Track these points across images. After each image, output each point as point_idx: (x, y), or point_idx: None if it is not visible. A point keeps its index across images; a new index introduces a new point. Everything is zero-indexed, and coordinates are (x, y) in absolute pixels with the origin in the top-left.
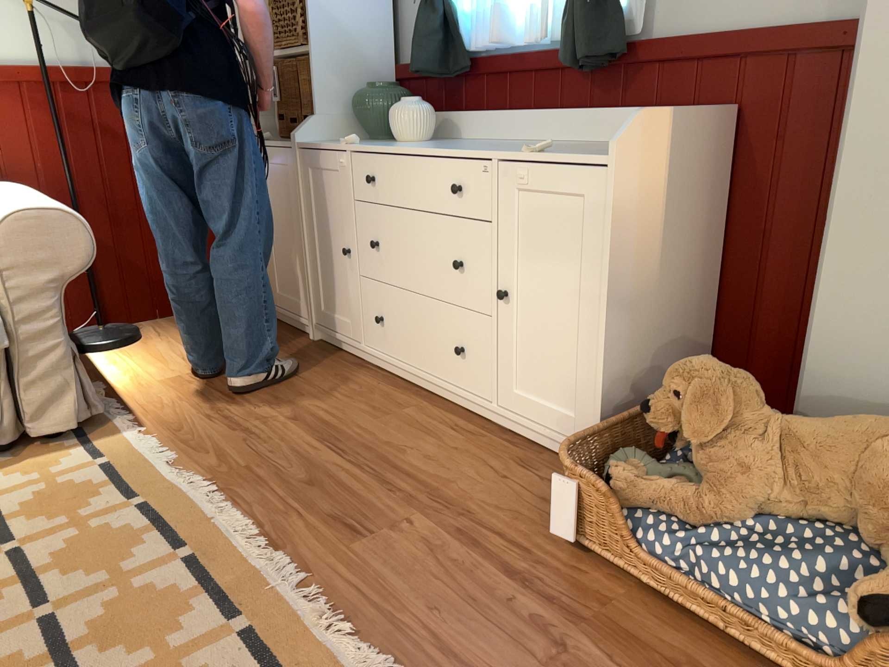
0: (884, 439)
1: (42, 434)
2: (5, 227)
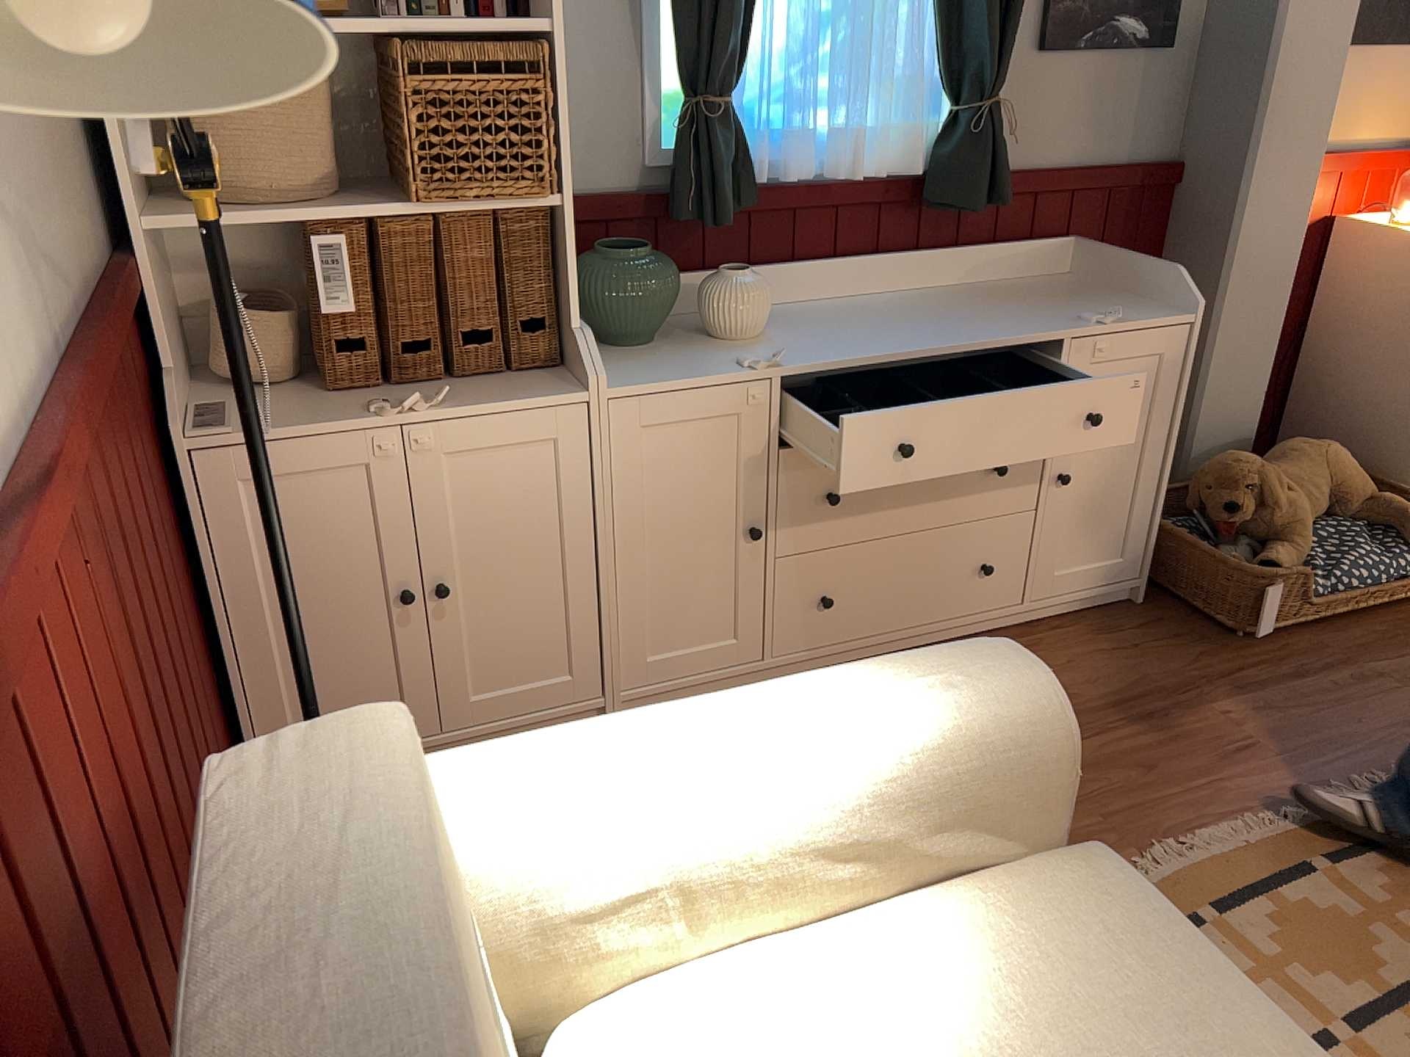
0: (1327, 455)
1: None
2: (1053, 721)
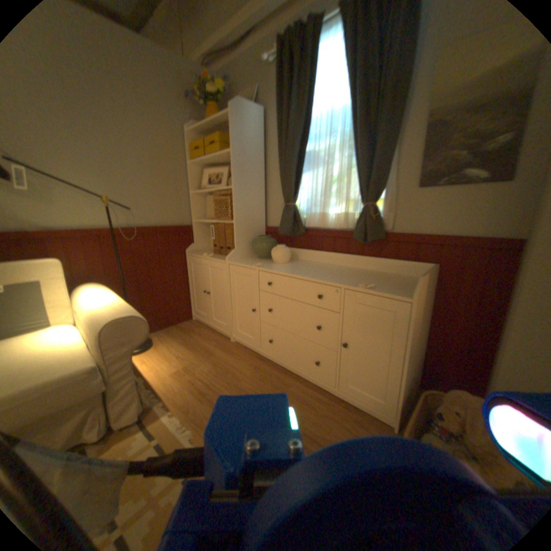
0: None
1: (118, 428)
2: (103, 329)
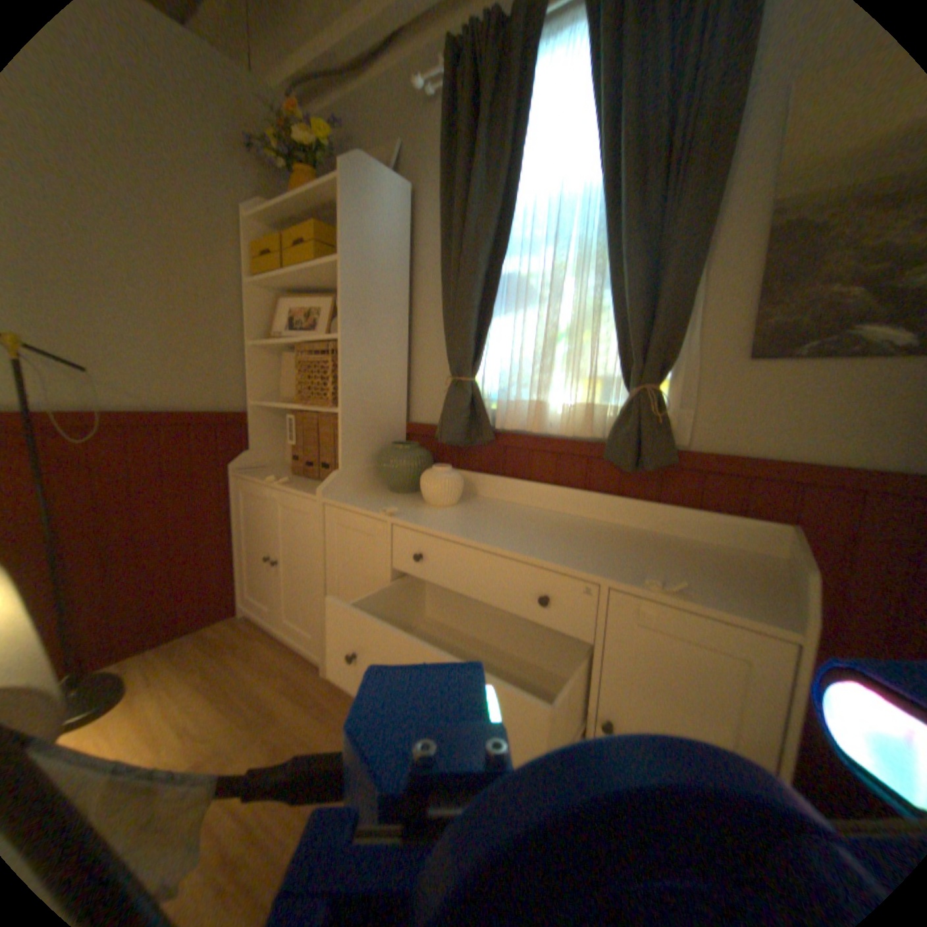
0: None
1: None
2: None
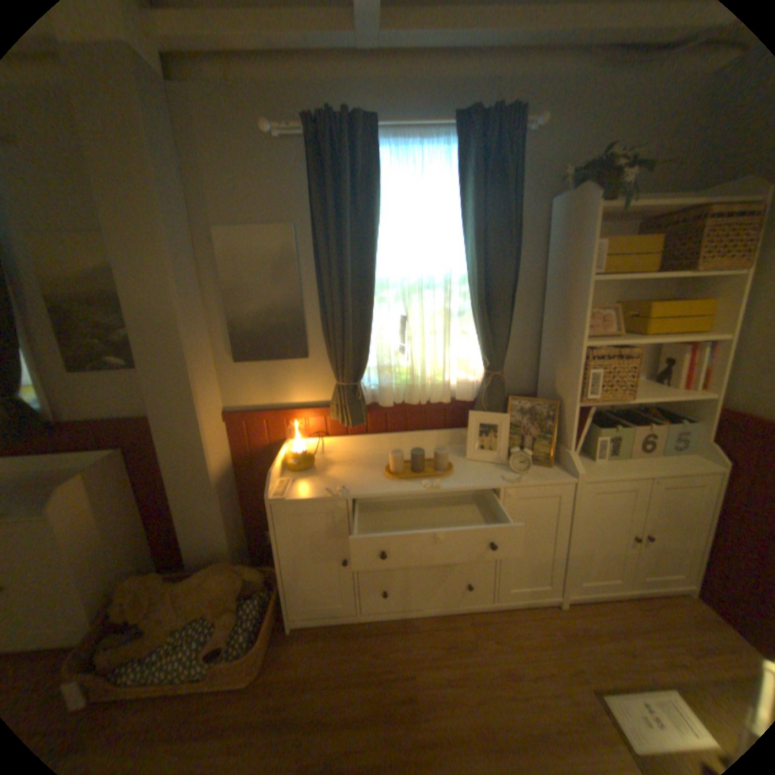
0: (206, 582)
1: None
2: None
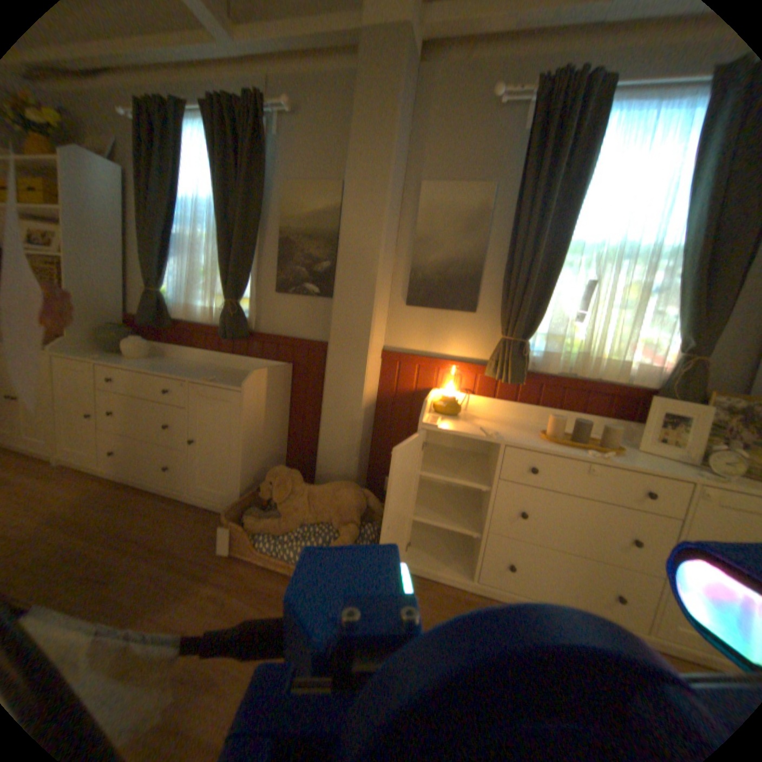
0: (339, 491)
1: None
2: None
